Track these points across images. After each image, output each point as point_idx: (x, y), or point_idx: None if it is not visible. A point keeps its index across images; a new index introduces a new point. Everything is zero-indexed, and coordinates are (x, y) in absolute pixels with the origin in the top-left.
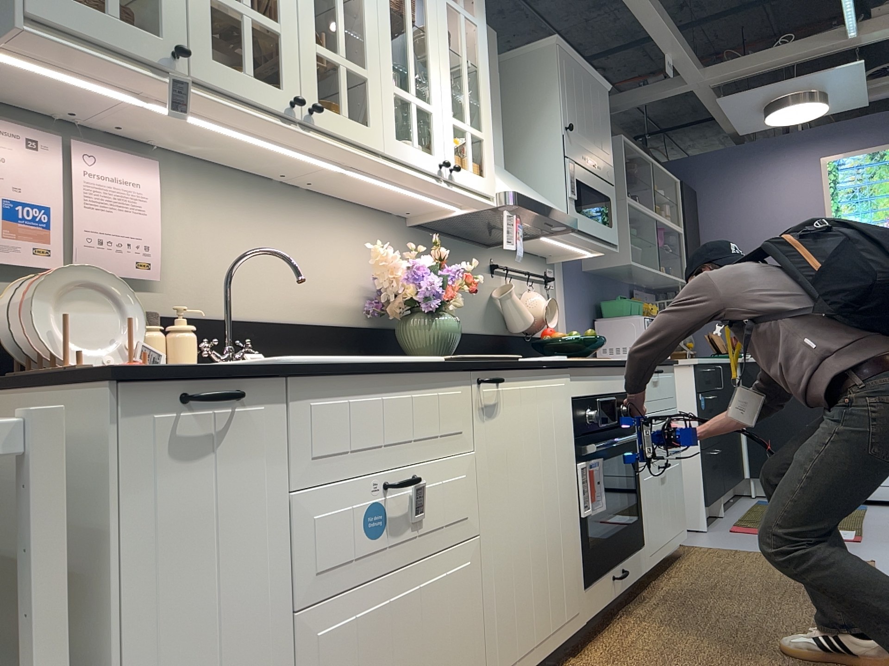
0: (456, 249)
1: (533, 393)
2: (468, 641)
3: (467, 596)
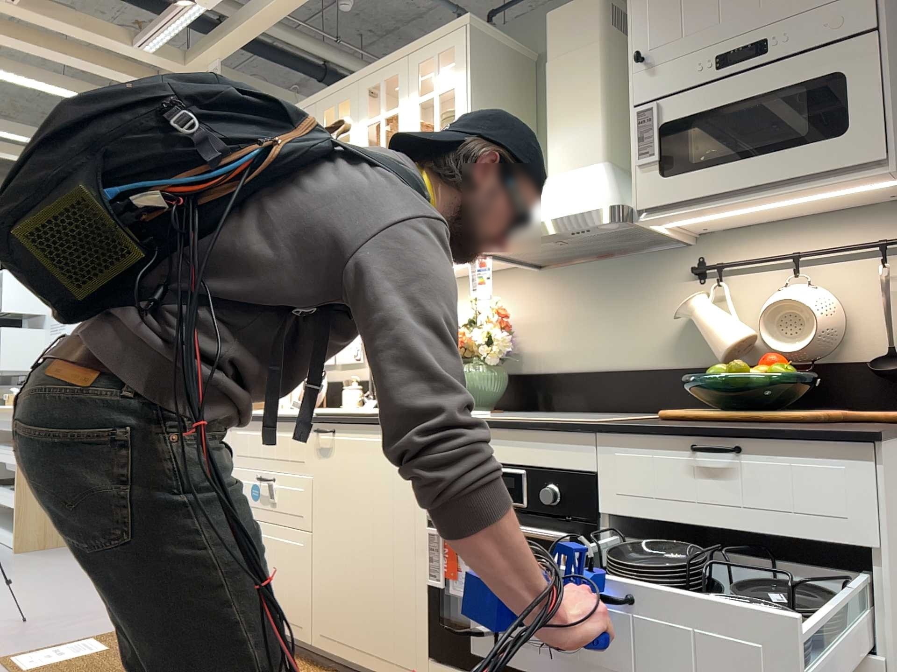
0: (613, 270)
1: (366, 445)
2: (299, 591)
3: (299, 563)
